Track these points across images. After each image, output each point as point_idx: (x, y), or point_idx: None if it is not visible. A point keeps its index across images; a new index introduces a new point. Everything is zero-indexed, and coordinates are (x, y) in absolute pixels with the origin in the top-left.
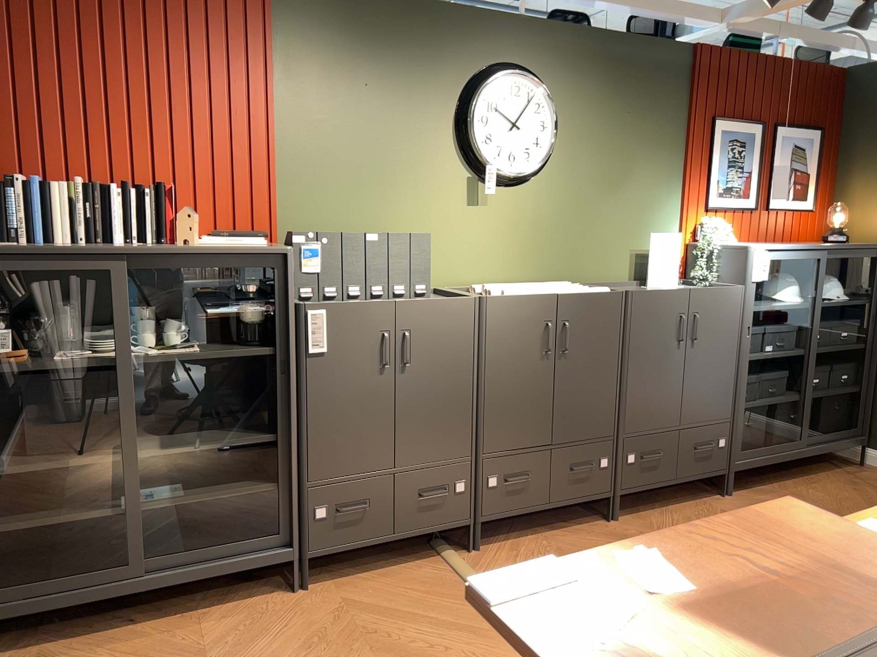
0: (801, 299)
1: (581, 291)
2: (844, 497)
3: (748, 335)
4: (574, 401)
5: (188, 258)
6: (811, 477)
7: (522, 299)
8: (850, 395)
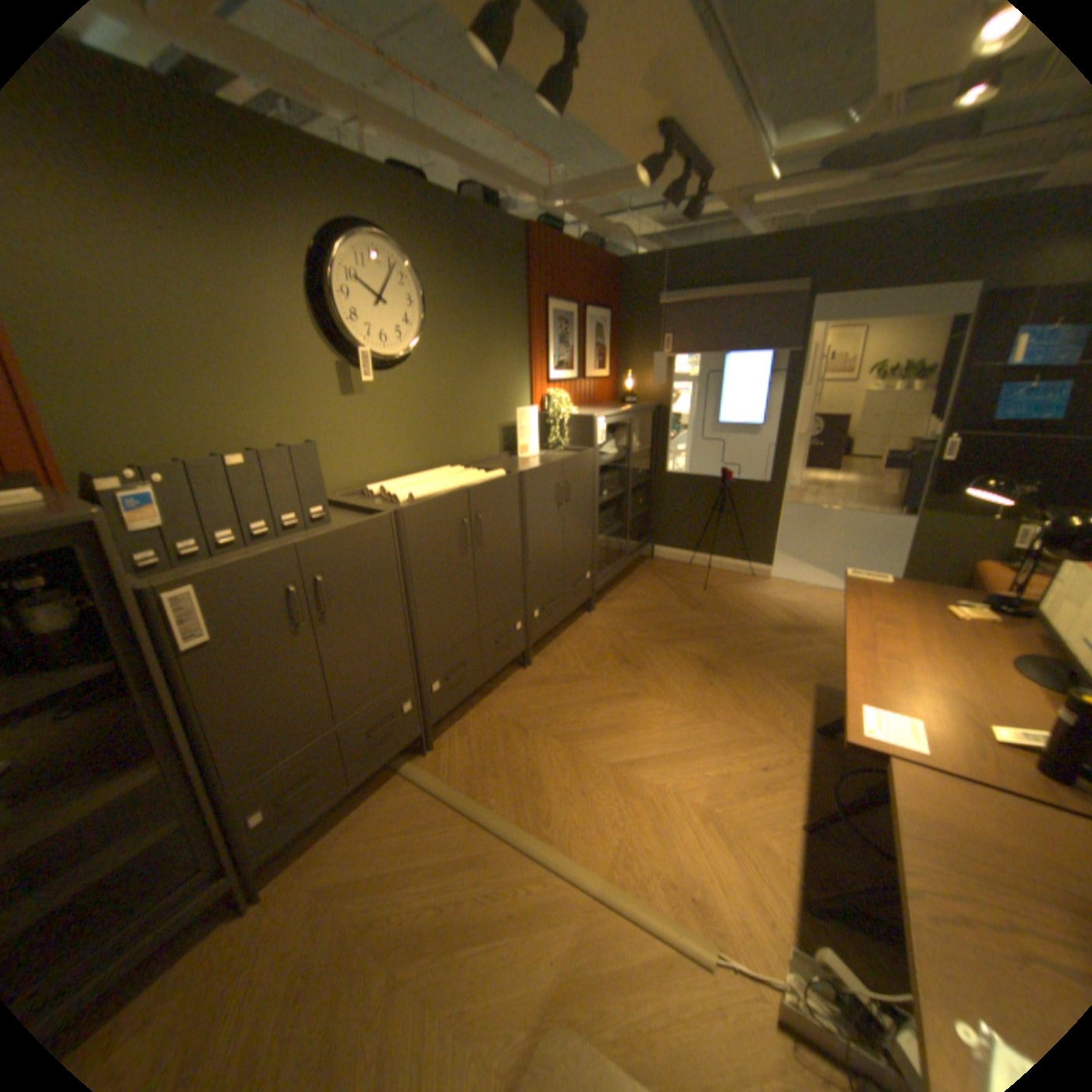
0: (617, 452)
1: (482, 480)
2: (657, 590)
3: (597, 489)
4: (492, 585)
5: None
6: (630, 578)
7: (437, 503)
8: (642, 514)
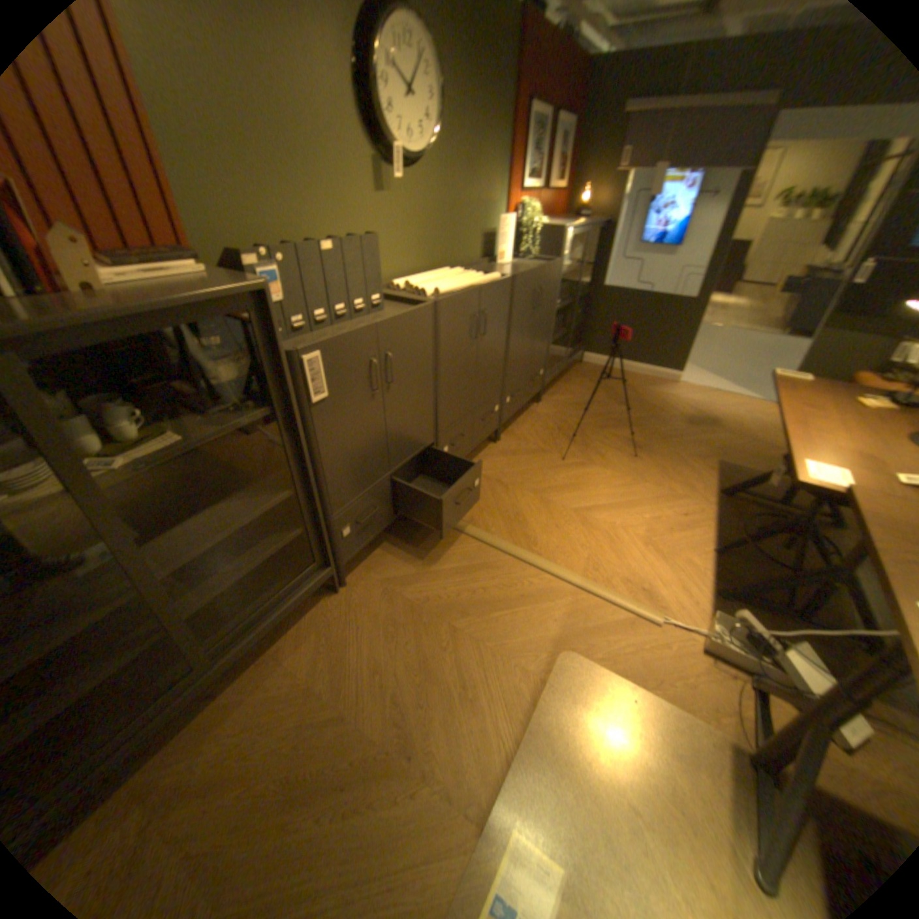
0: (571, 262)
1: (486, 279)
2: (589, 388)
3: (558, 296)
4: (486, 373)
5: (128, 319)
6: (566, 377)
7: (461, 297)
8: (579, 322)
